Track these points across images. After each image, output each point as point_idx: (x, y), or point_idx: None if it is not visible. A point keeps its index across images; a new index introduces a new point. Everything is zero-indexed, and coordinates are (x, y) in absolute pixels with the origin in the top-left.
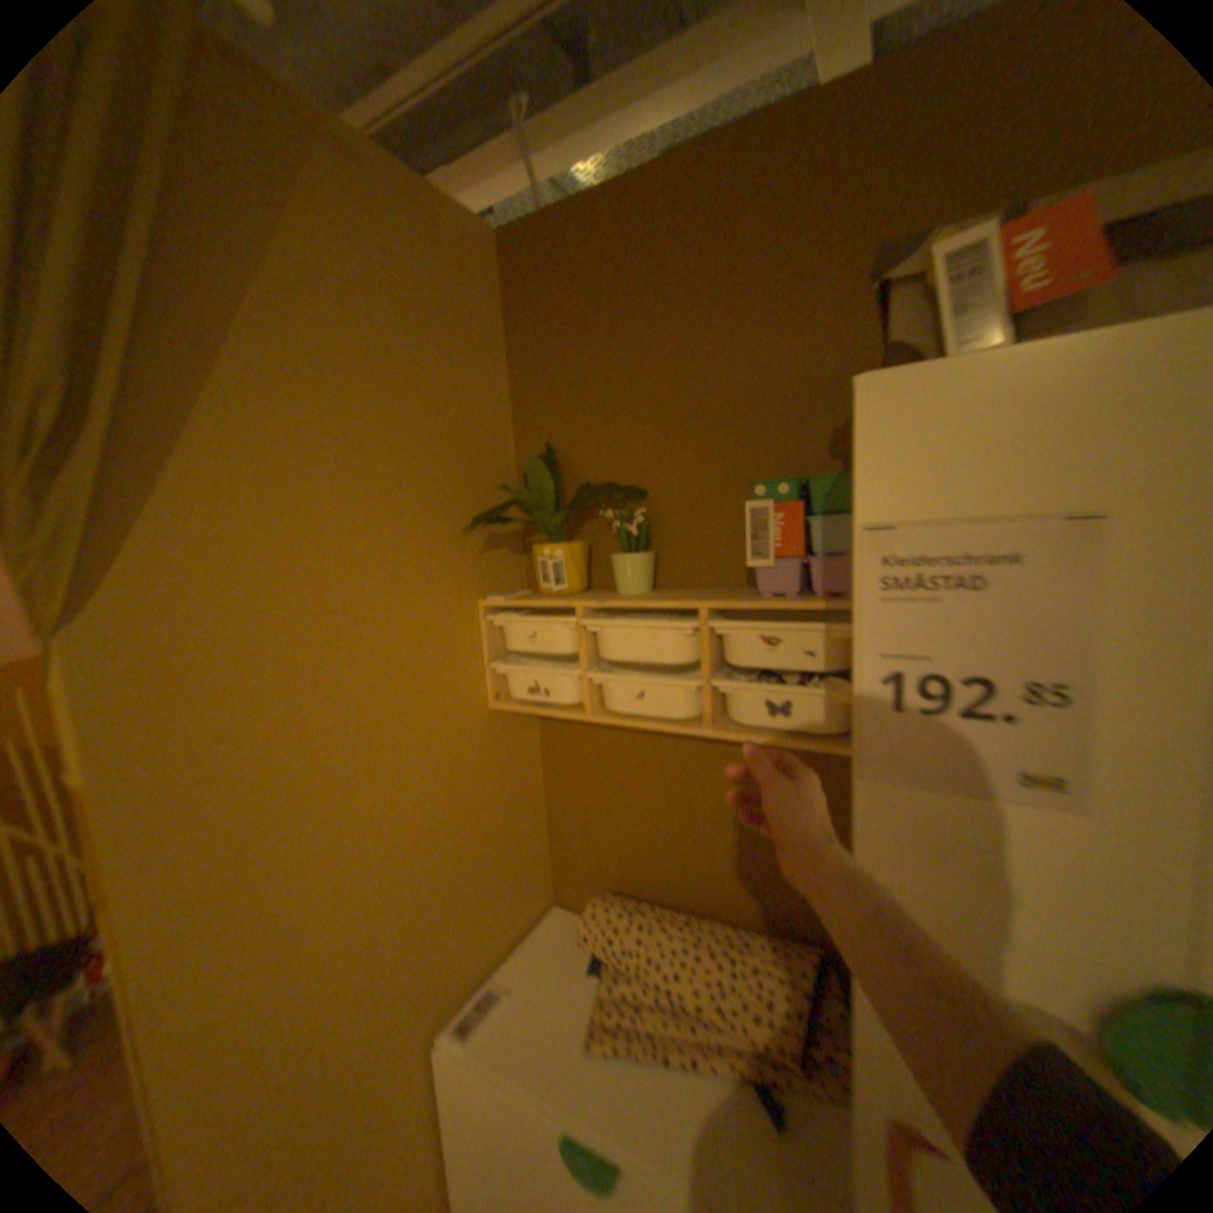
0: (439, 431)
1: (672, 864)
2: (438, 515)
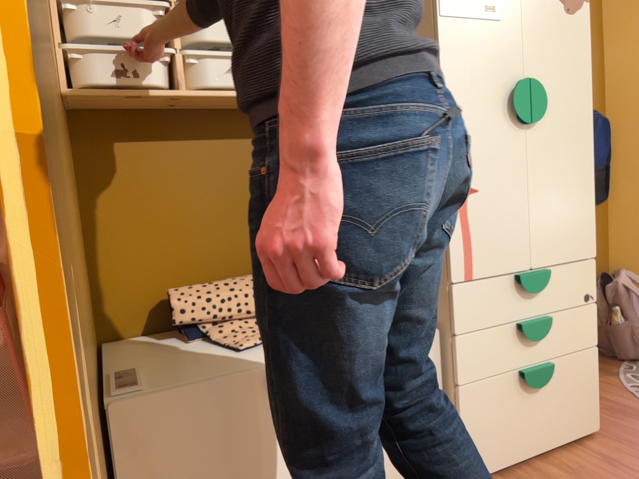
0: None
1: (224, 249)
2: None
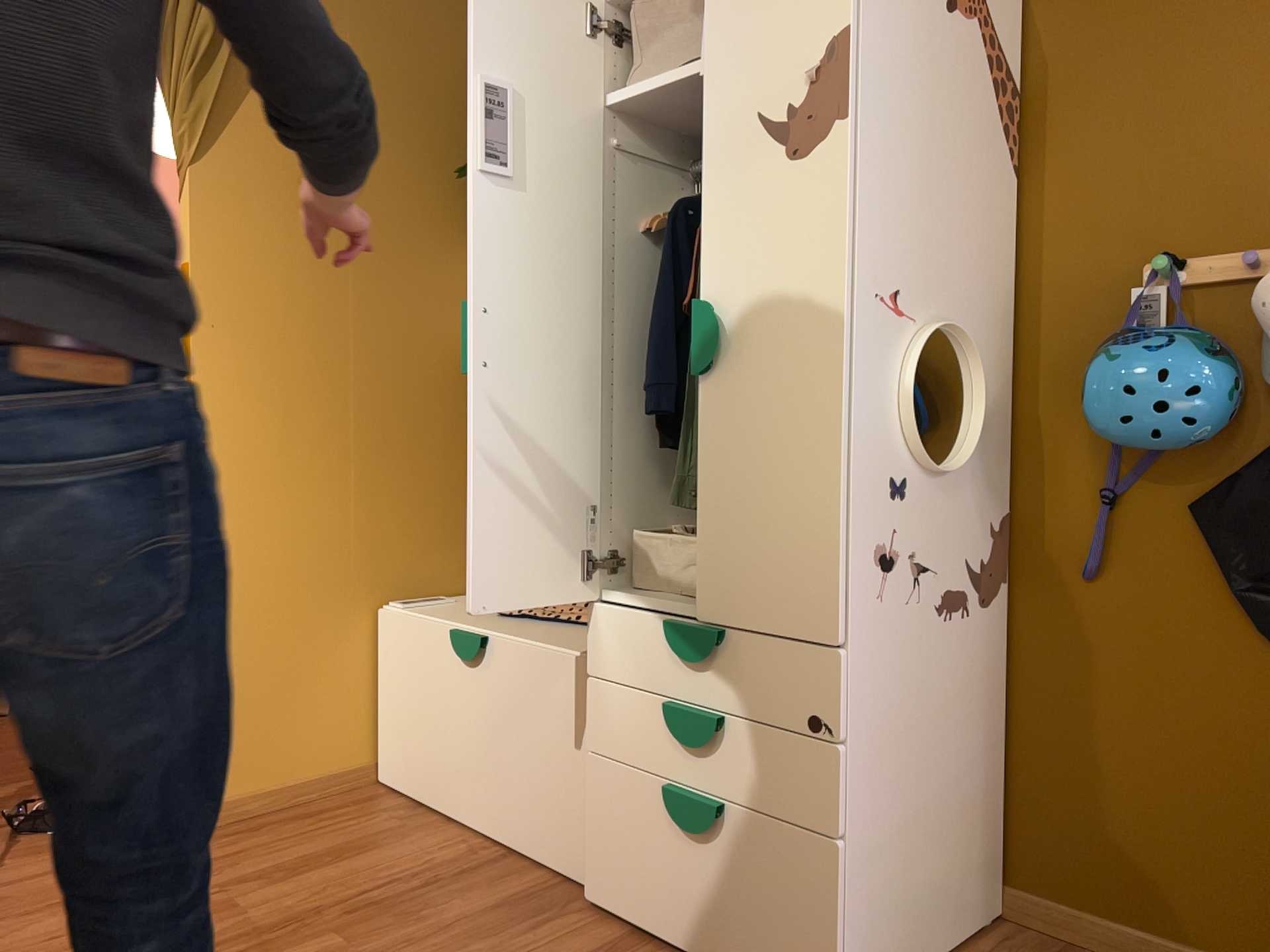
0: (451, 96)
1: None
2: (442, 164)
